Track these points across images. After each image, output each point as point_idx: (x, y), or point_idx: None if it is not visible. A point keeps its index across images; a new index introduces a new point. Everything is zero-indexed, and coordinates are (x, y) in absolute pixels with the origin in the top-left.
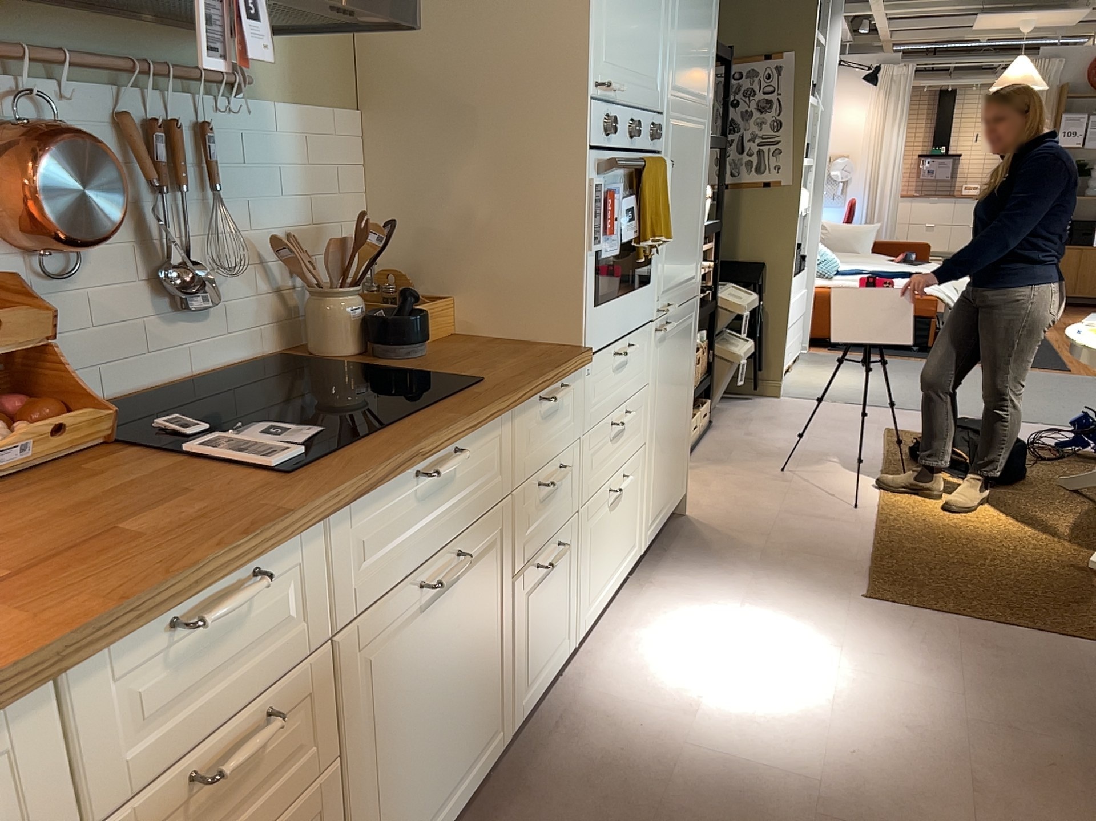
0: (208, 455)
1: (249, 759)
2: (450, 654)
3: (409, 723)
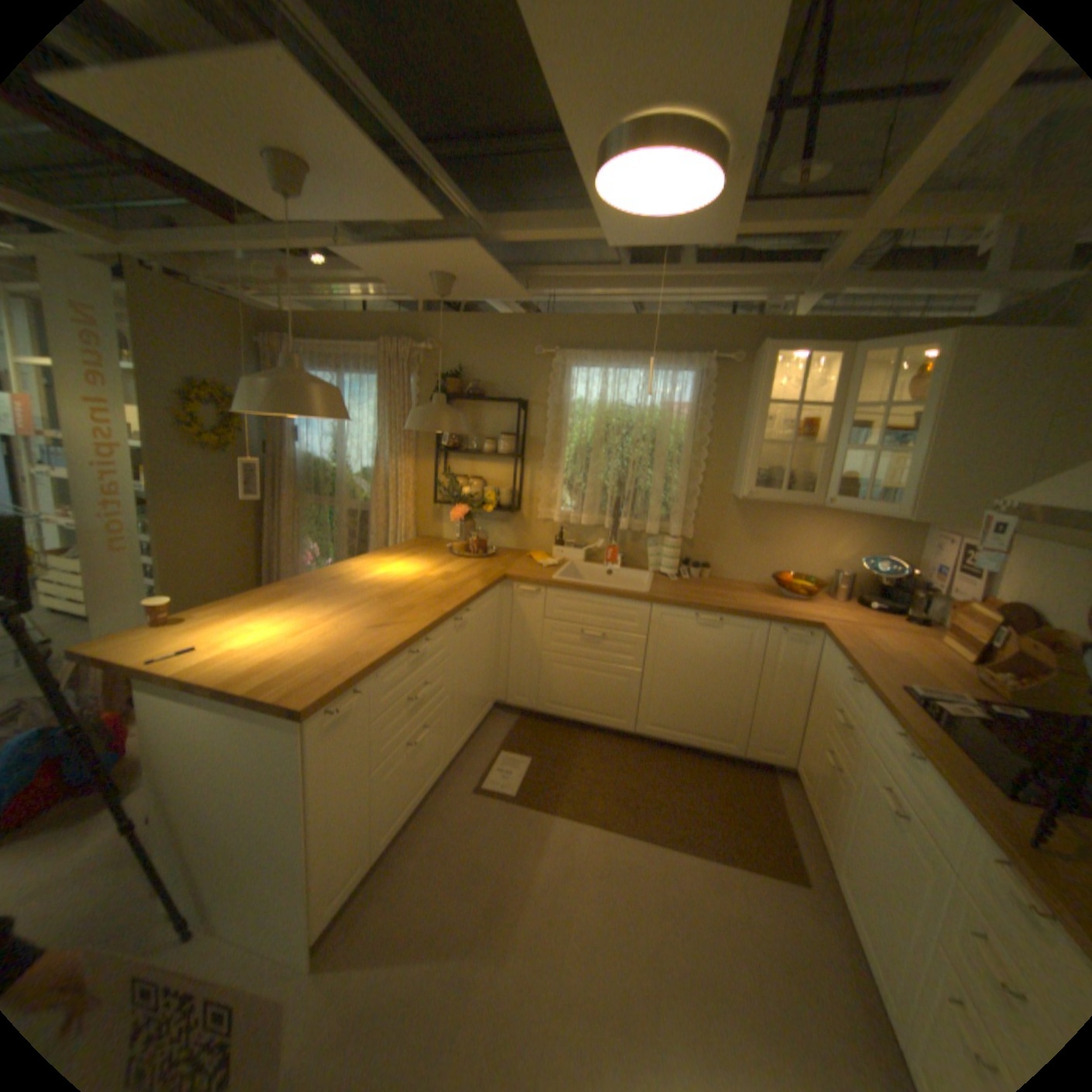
0: (948, 694)
1: (848, 735)
2: (891, 864)
3: (870, 843)
